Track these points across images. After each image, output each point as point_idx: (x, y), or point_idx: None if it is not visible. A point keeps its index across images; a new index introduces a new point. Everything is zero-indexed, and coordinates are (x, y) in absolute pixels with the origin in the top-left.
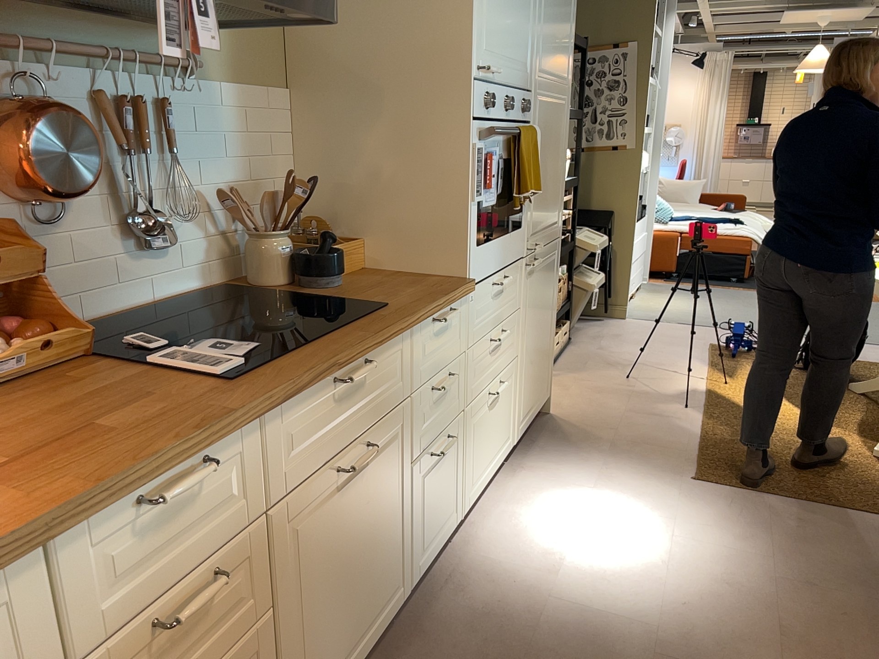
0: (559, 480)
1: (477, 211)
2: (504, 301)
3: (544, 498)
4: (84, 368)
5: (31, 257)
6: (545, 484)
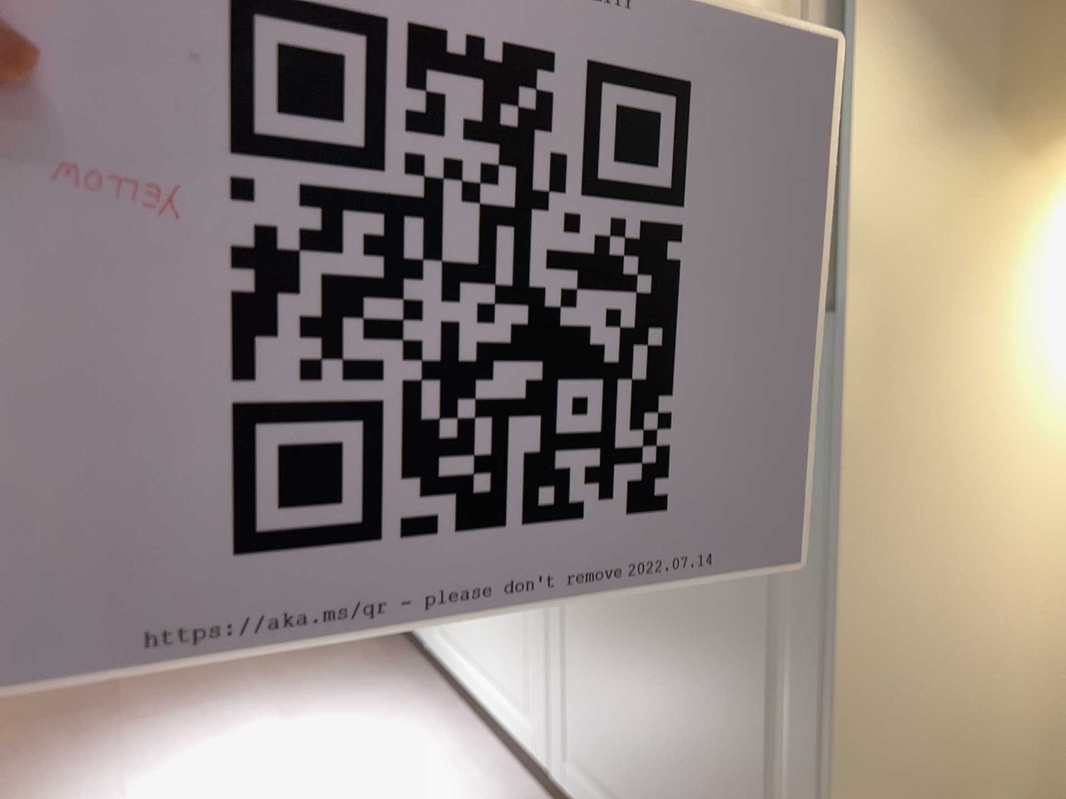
0: None
1: None
2: None
3: None
4: None
5: None
6: None
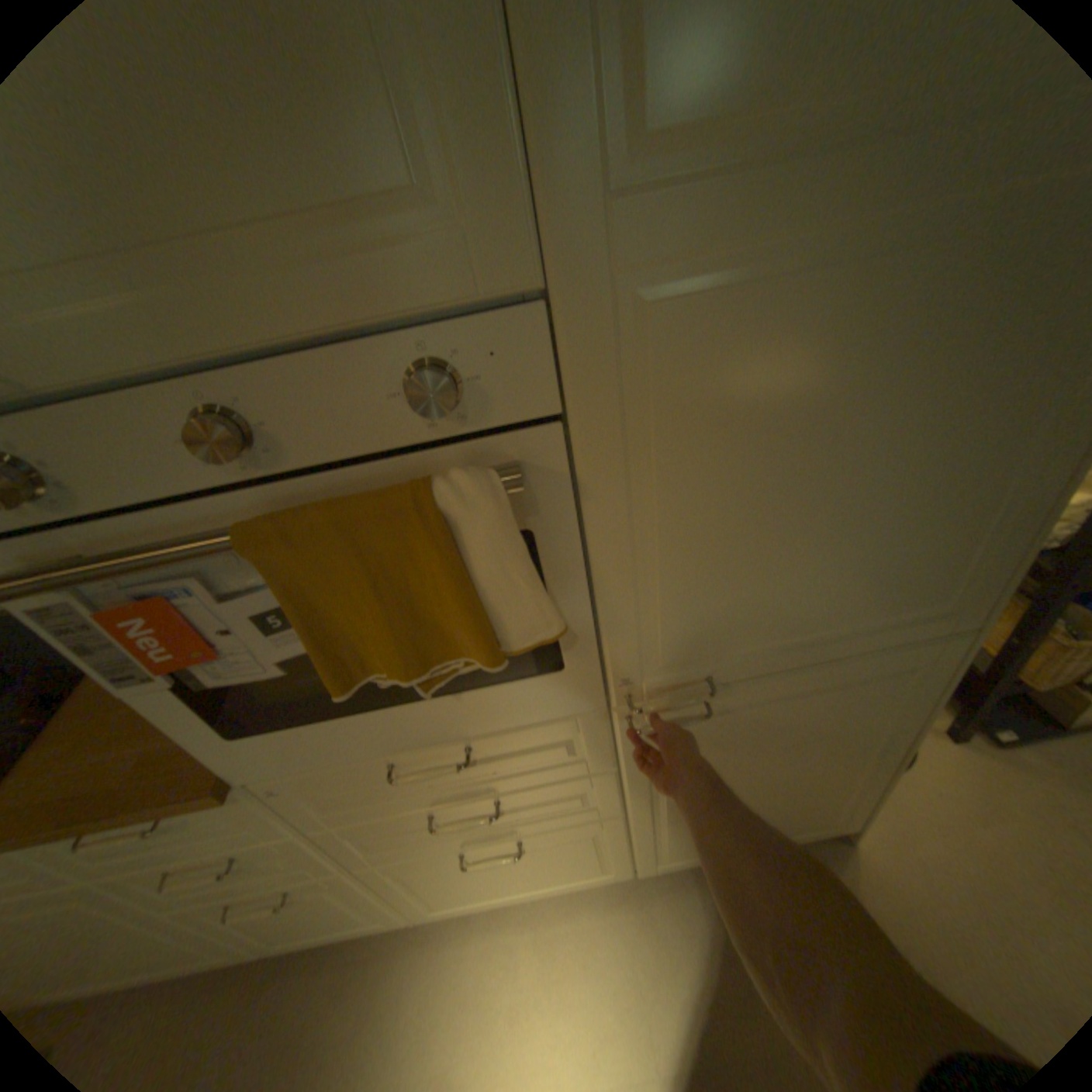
0: (644, 997)
1: (175, 697)
2: (480, 776)
3: (581, 996)
4: None
5: None
6: (617, 976)
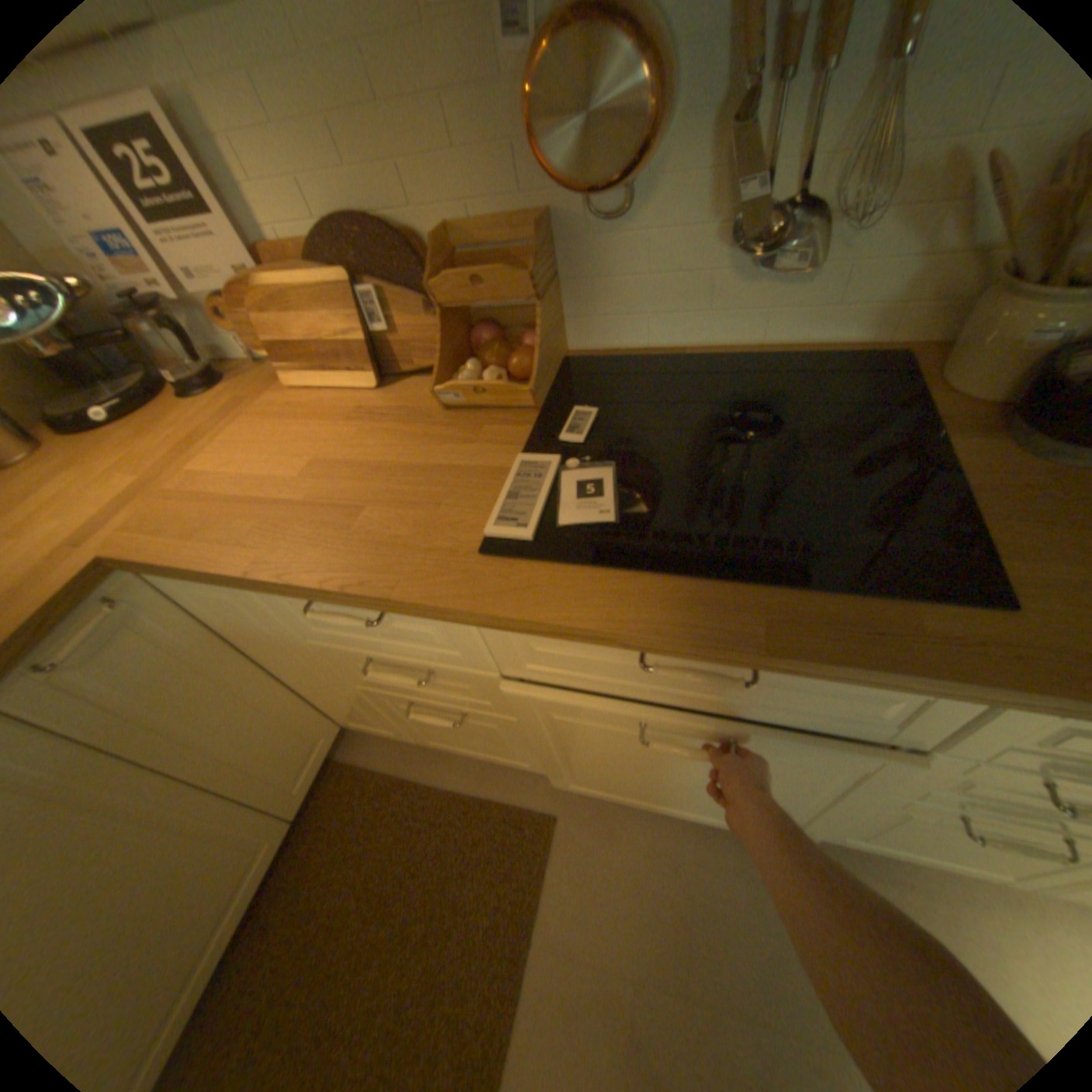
0: None
1: None
2: None
3: None
4: (507, 425)
5: (517, 275)
6: None
